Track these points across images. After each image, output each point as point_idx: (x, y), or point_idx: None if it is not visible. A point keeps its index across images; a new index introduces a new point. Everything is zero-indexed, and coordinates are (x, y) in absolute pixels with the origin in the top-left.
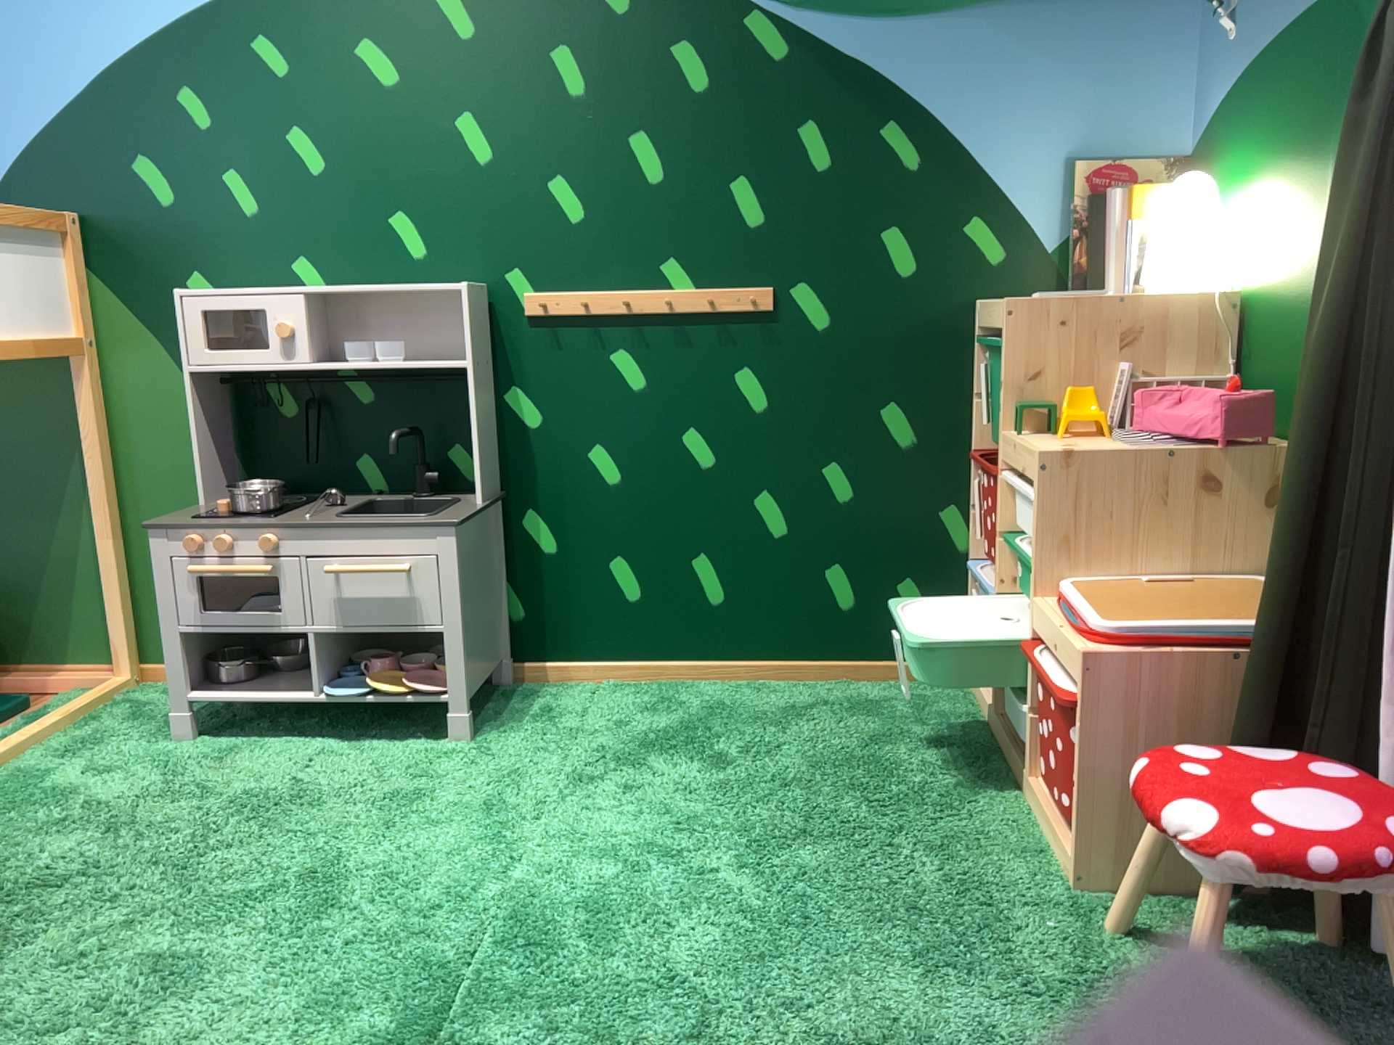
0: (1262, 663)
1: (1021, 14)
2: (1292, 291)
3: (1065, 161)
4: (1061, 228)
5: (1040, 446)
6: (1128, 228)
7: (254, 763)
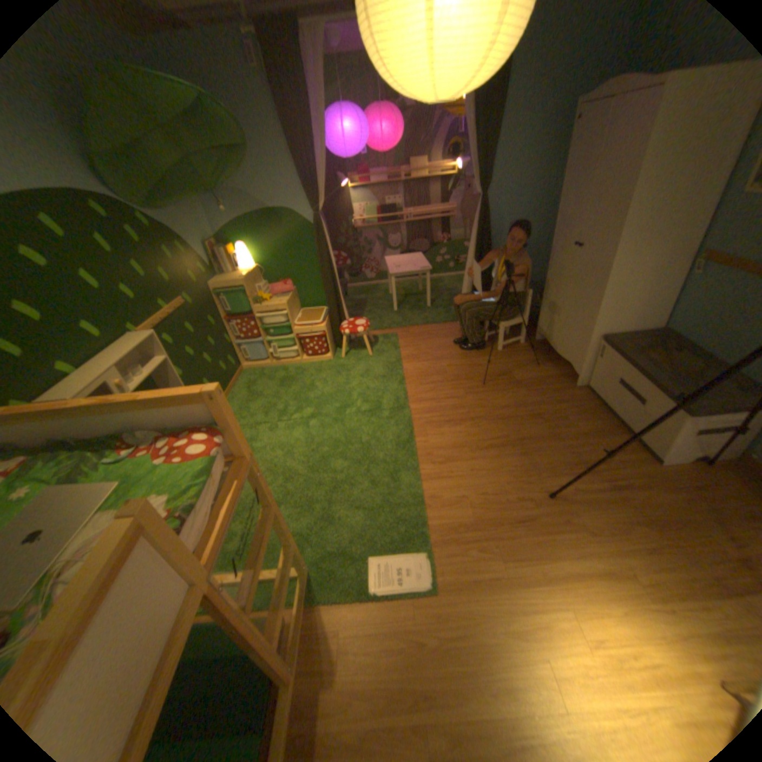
0: (332, 315)
1: (179, 205)
2: (275, 262)
3: (200, 243)
4: (207, 260)
5: (274, 304)
6: (230, 257)
7: None
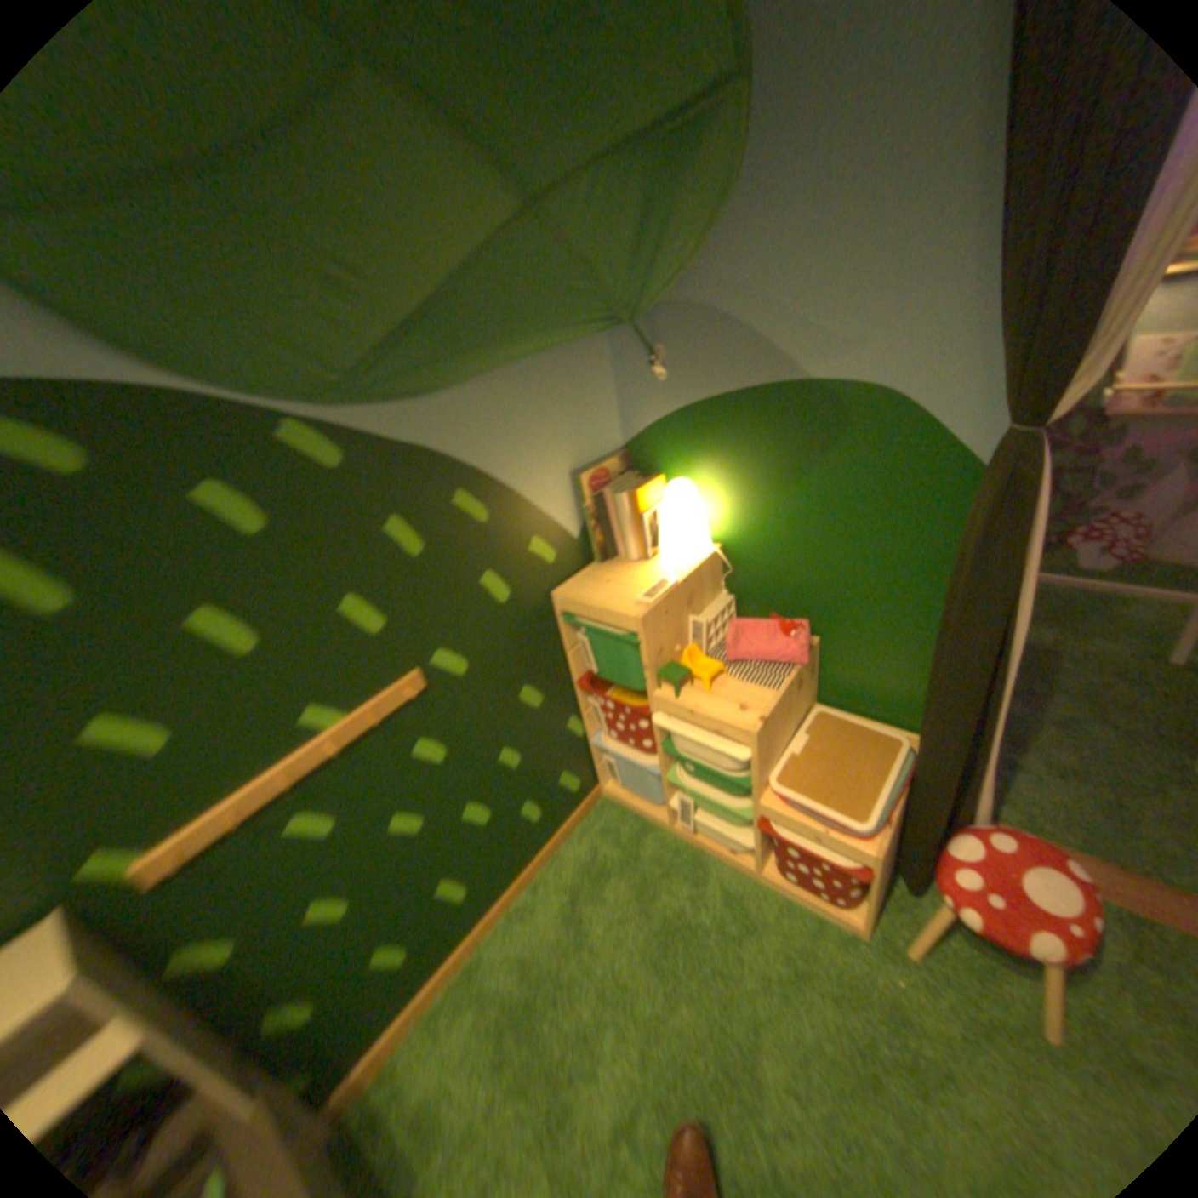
0: (932, 800)
1: (521, 368)
2: (779, 551)
3: (572, 473)
4: (580, 518)
5: (721, 713)
6: (644, 519)
7: None
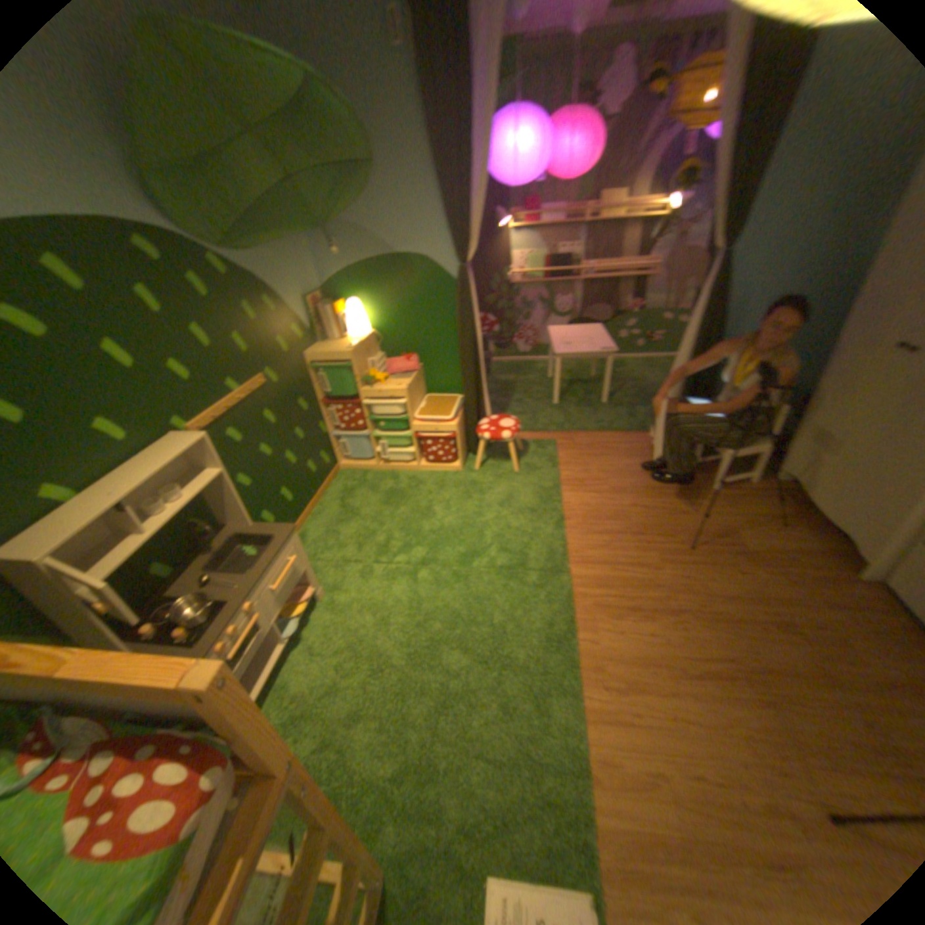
0: (470, 409)
1: (277, 244)
2: (399, 329)
3: (302, 297)
4: (309, 320)
5: (391, 389)
6: (340, 317)
7: (300, 682)
